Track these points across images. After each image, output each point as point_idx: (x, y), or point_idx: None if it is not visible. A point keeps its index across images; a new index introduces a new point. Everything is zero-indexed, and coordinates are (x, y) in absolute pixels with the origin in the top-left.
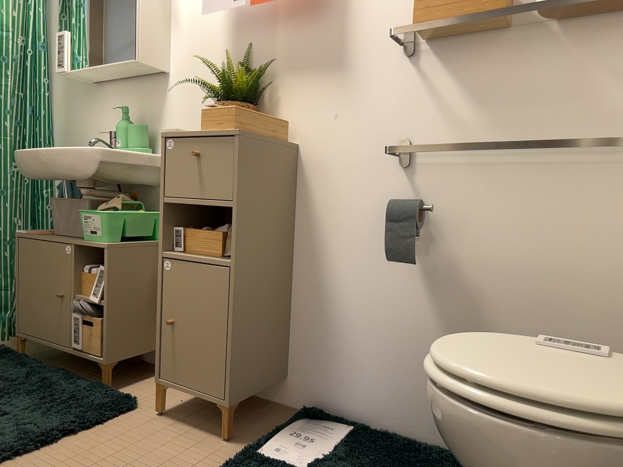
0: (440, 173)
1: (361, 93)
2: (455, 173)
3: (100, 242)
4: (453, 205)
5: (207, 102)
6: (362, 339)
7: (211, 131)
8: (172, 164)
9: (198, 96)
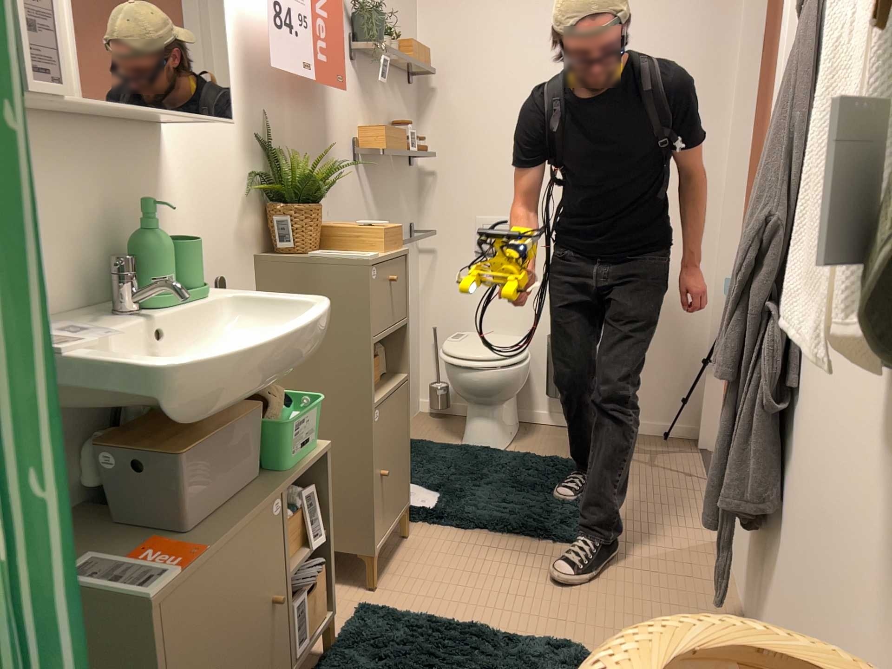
0: None
1: (340, 192)
2: None
3: (312, 455)
4: None
5: (246, 190)
6: None
7: (392, 250)
8: (375, 295)
9: (211, 174)
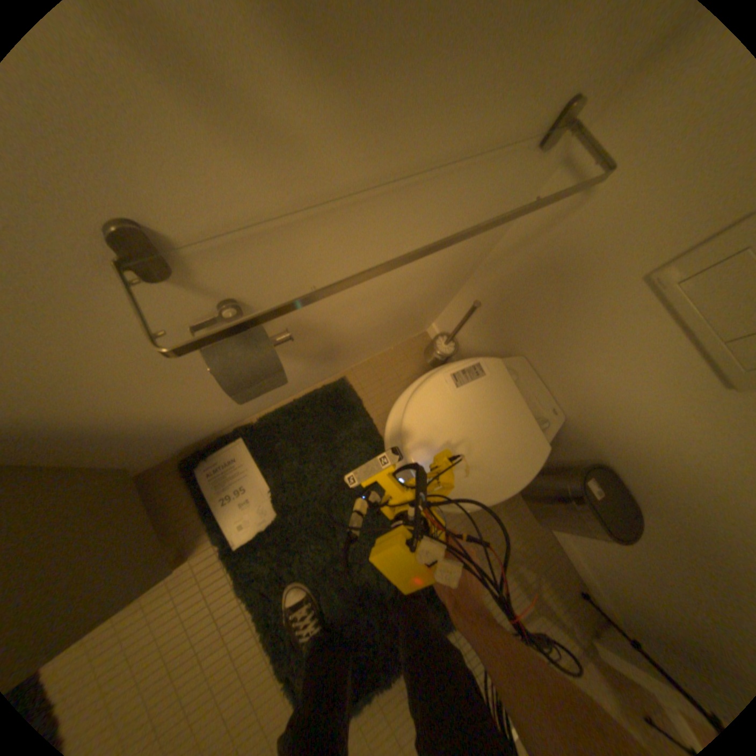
0: (258, 251)
1: None
2: (289, 240)
3: None
4: (292, 279)
5: None
6: (207, 412)
7: None
8: None
9: None
